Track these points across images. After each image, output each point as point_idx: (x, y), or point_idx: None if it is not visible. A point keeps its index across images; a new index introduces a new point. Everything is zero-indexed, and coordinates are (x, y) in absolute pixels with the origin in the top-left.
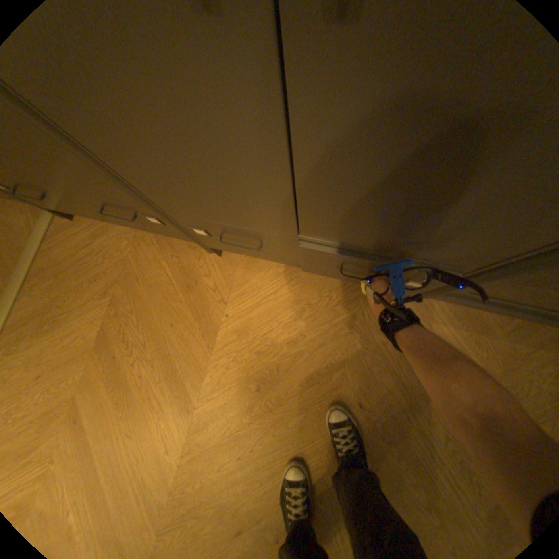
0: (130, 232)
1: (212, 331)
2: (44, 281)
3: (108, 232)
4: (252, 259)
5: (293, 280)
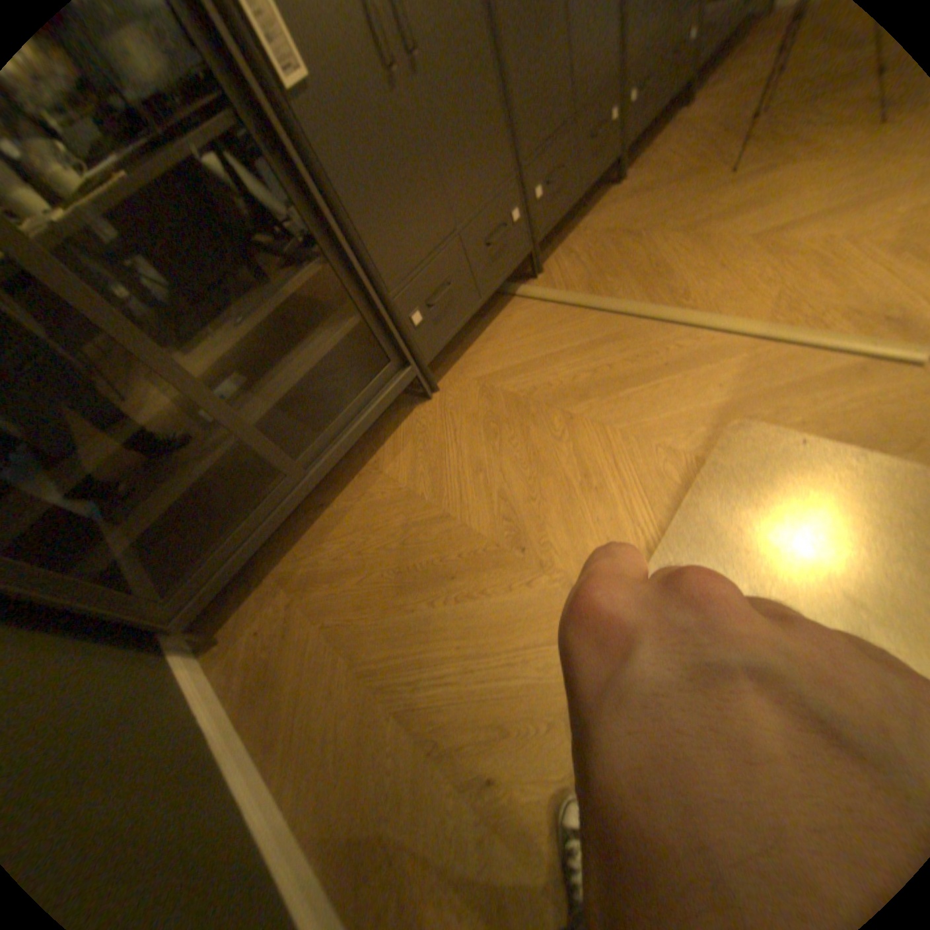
0: (579, 229)
1: (698, 167)
2: (607, 279)
3: (572, 243)
4: (638, 162)
5: (663, 142)
